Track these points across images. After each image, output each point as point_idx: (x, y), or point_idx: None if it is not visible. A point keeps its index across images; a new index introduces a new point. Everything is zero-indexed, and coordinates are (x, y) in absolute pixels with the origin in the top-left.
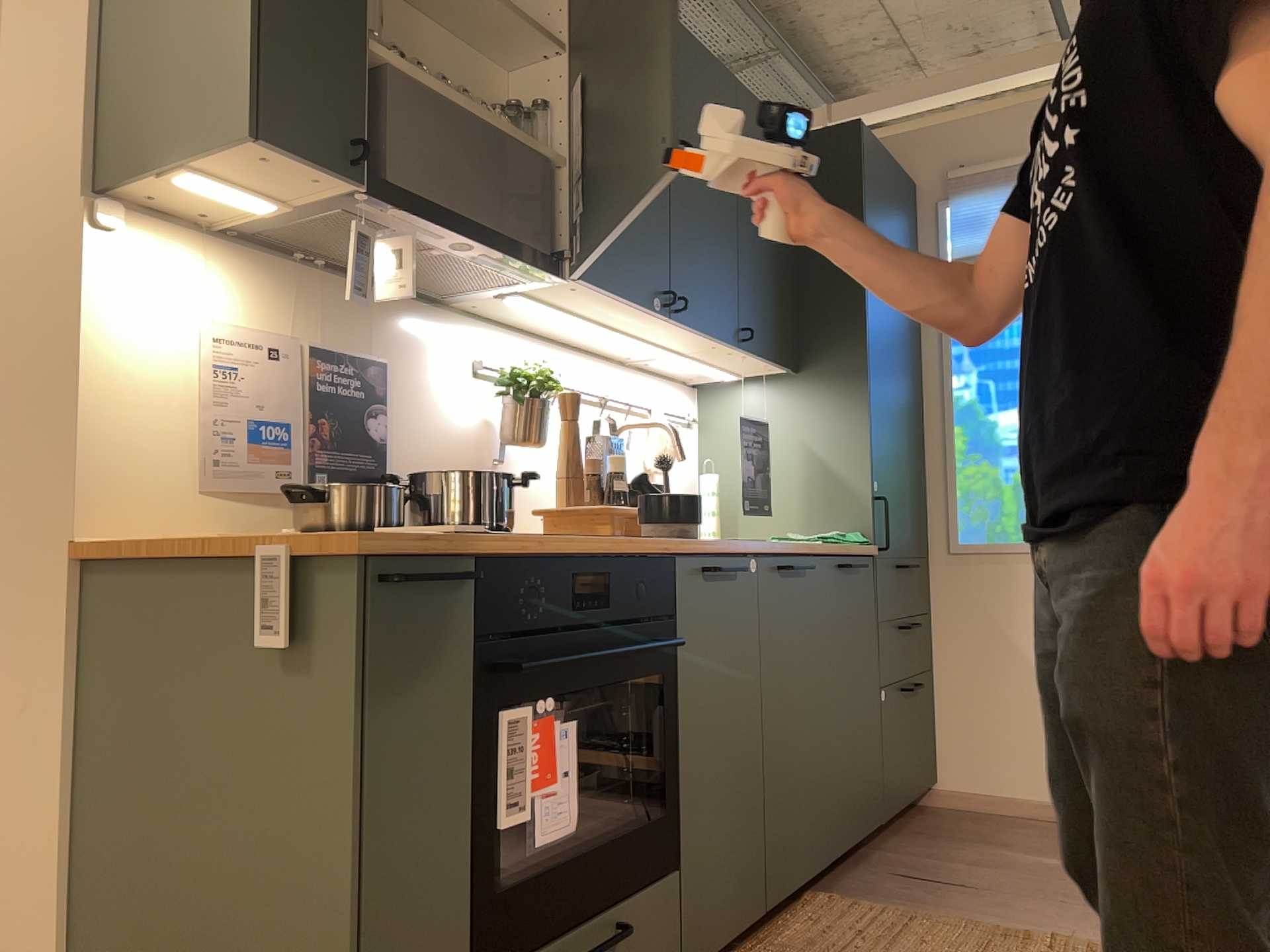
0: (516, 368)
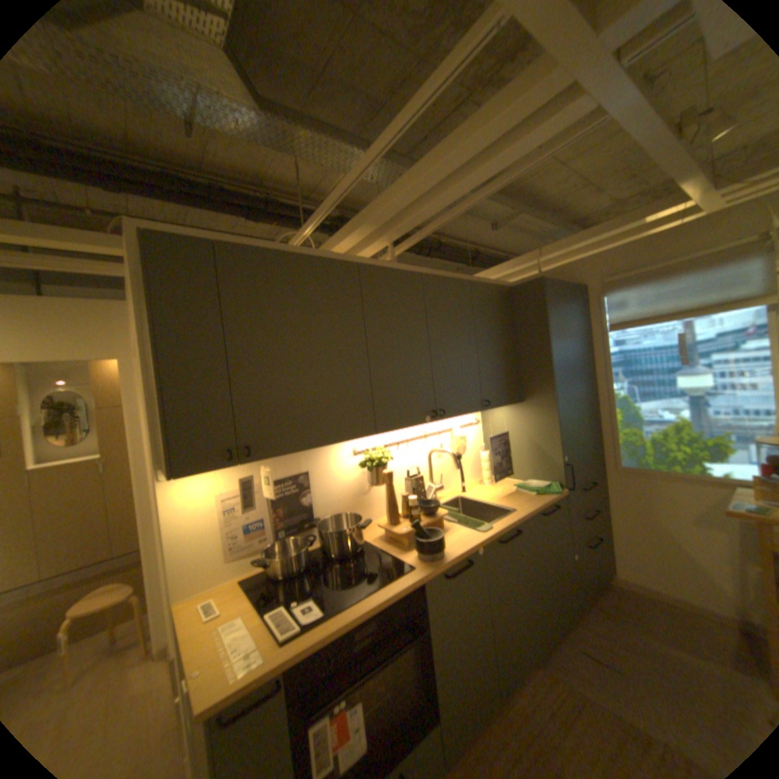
0: (370, 453)
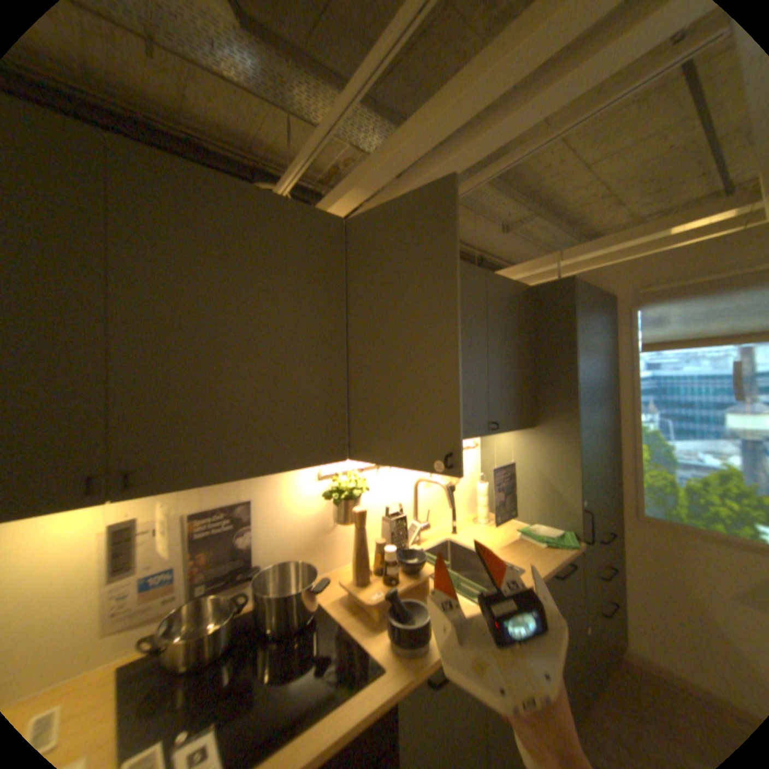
0: (339, 479)
